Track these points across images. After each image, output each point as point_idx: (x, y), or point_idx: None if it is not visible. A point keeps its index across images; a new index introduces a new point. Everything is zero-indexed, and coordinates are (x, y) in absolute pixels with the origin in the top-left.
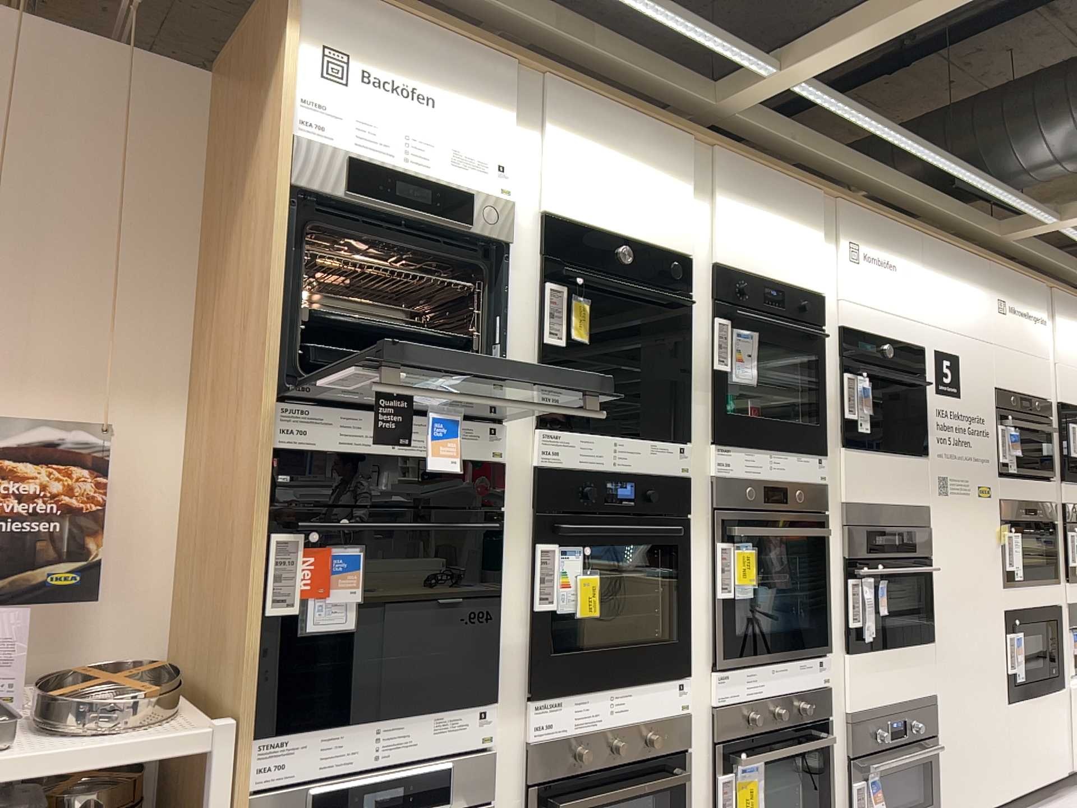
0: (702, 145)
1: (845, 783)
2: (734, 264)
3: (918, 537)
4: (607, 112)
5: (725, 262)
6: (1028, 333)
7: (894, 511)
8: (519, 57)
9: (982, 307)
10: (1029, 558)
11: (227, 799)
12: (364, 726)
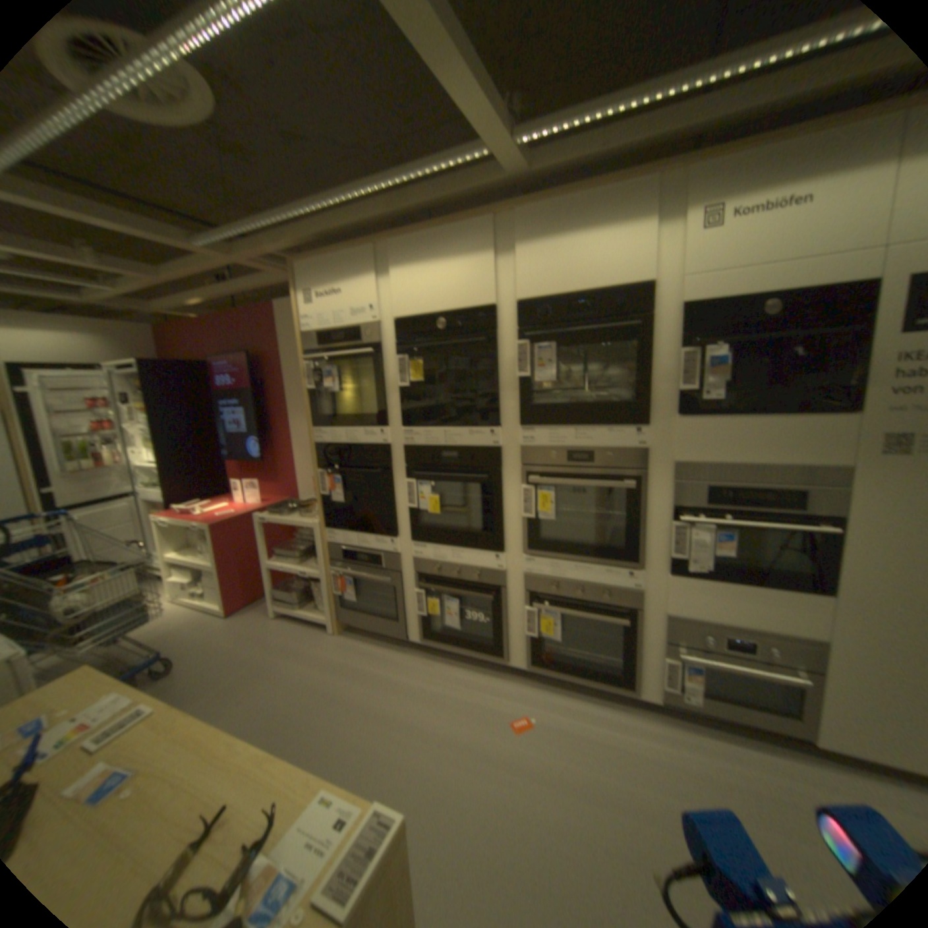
0: (501, 212)
1: (663, 659)
2: (532, 294)
3: (815, 498)
4: (420, 238)
5: (523, 296)
6: None
7: (766, 471)
8: (365, 241)
9: None
10: None
11: (317, 544)
12: (351, 535)
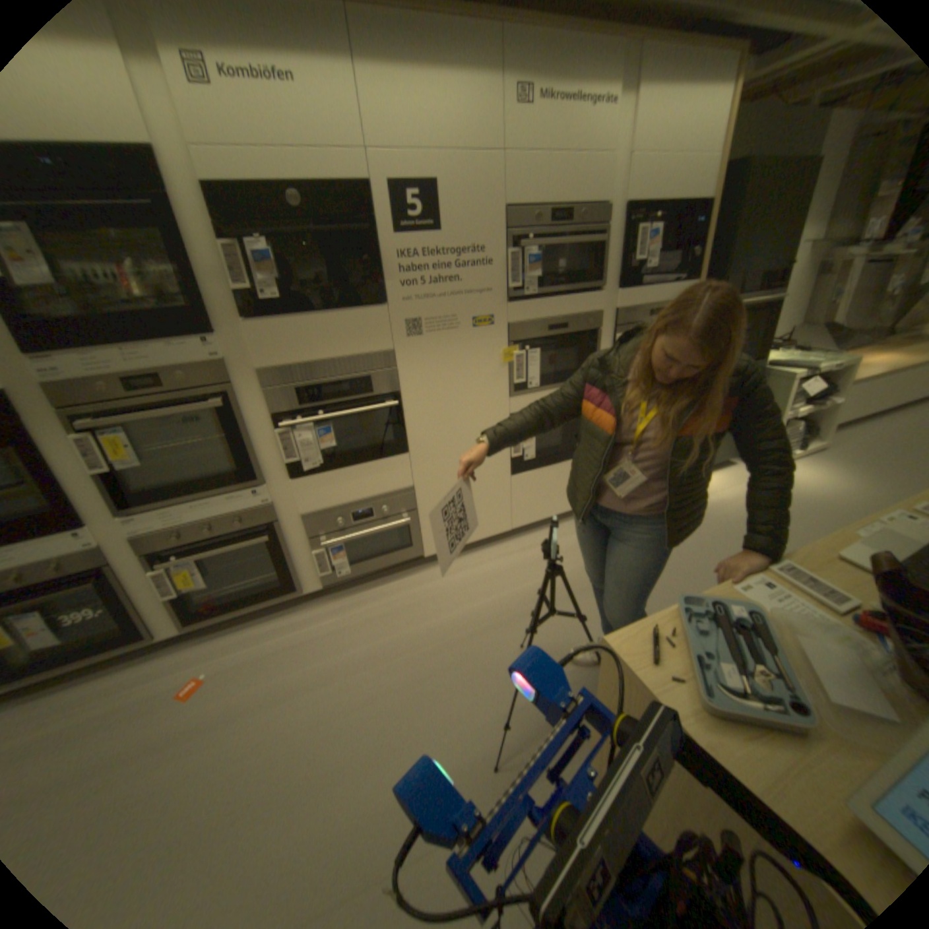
0: None
1: (309, 553)
2: None
3: (376, 381)
4: None
5: None
6: (583, 121)
7: (336, 364)
8: None
9: (488, 101)
10: (557, 368)
11: None
12: None
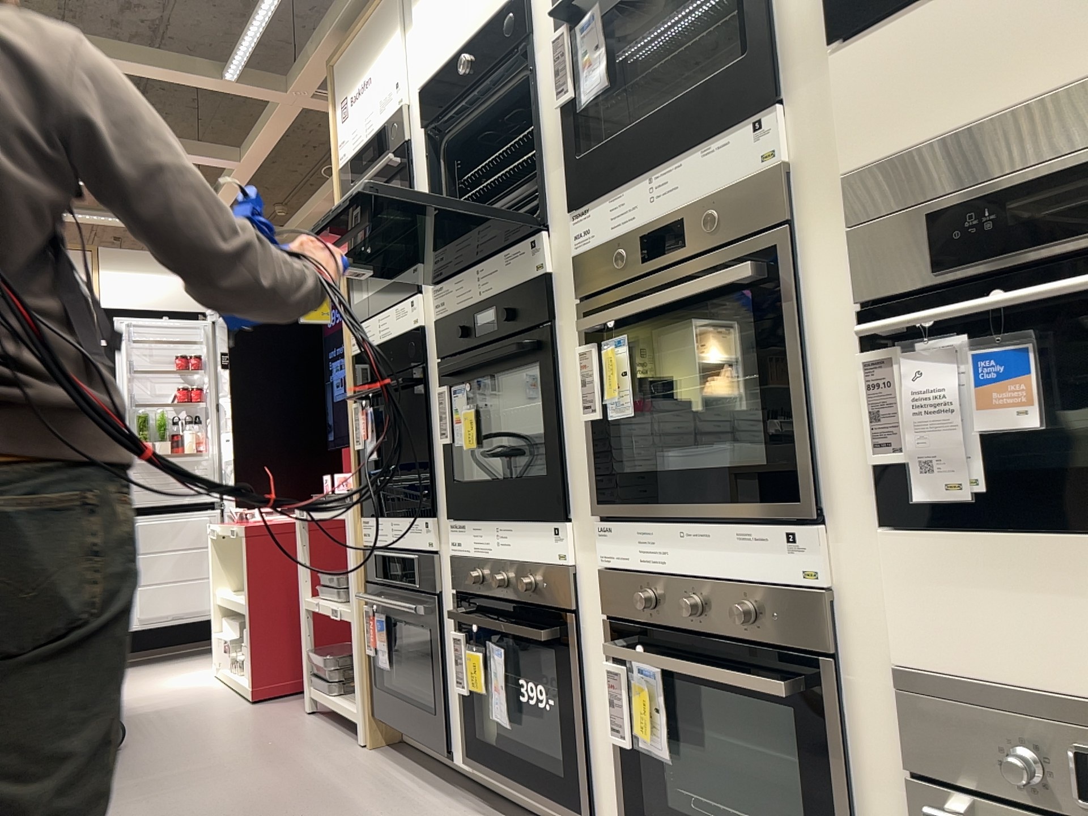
0: None
1: None
2: None
3: None
4: None
5: None
6: None
7: (1077, 103)
8: None
9: None
10: None
11: (350, 546)
12: (387, 521)
